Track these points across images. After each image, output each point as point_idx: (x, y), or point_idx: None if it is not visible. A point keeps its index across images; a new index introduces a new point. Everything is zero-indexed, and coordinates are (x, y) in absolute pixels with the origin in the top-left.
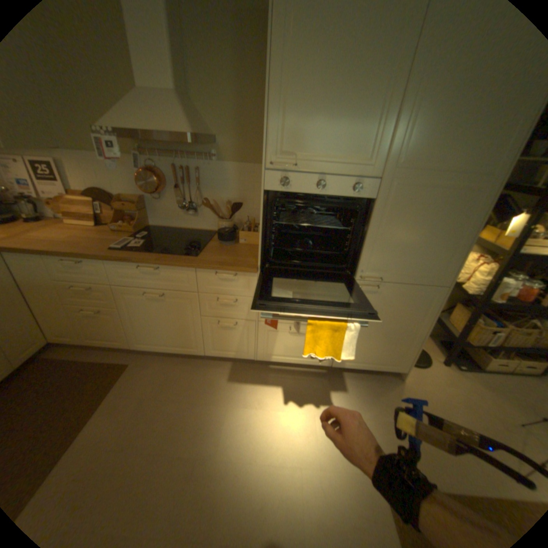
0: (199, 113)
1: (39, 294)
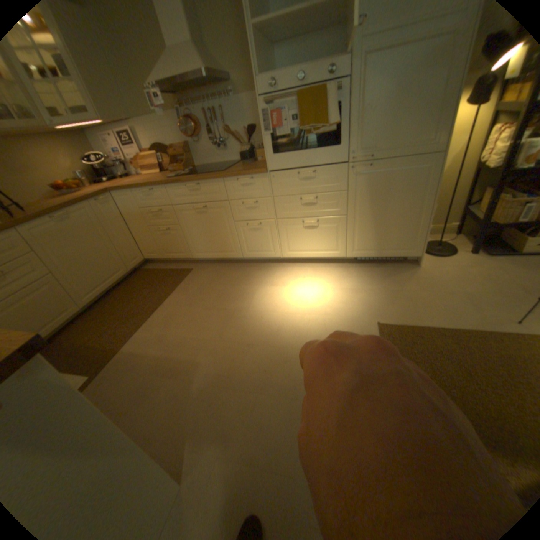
0: (214, 55)
1: (133, 220)
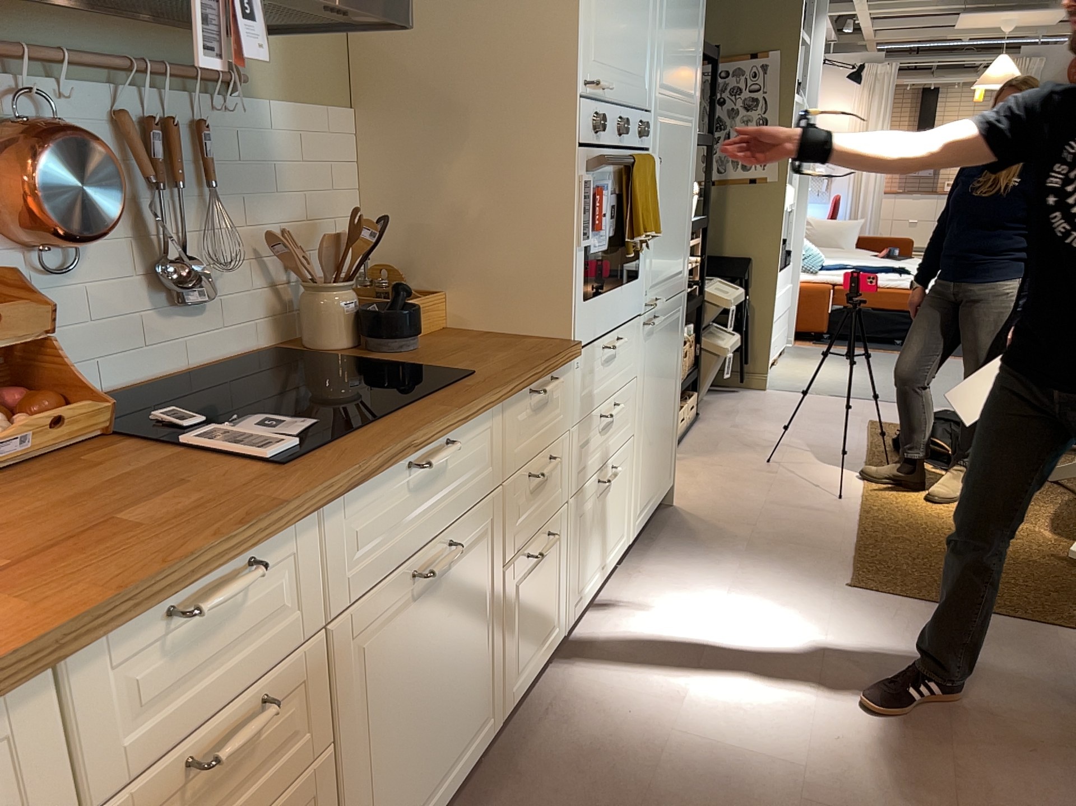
0: None
1: None
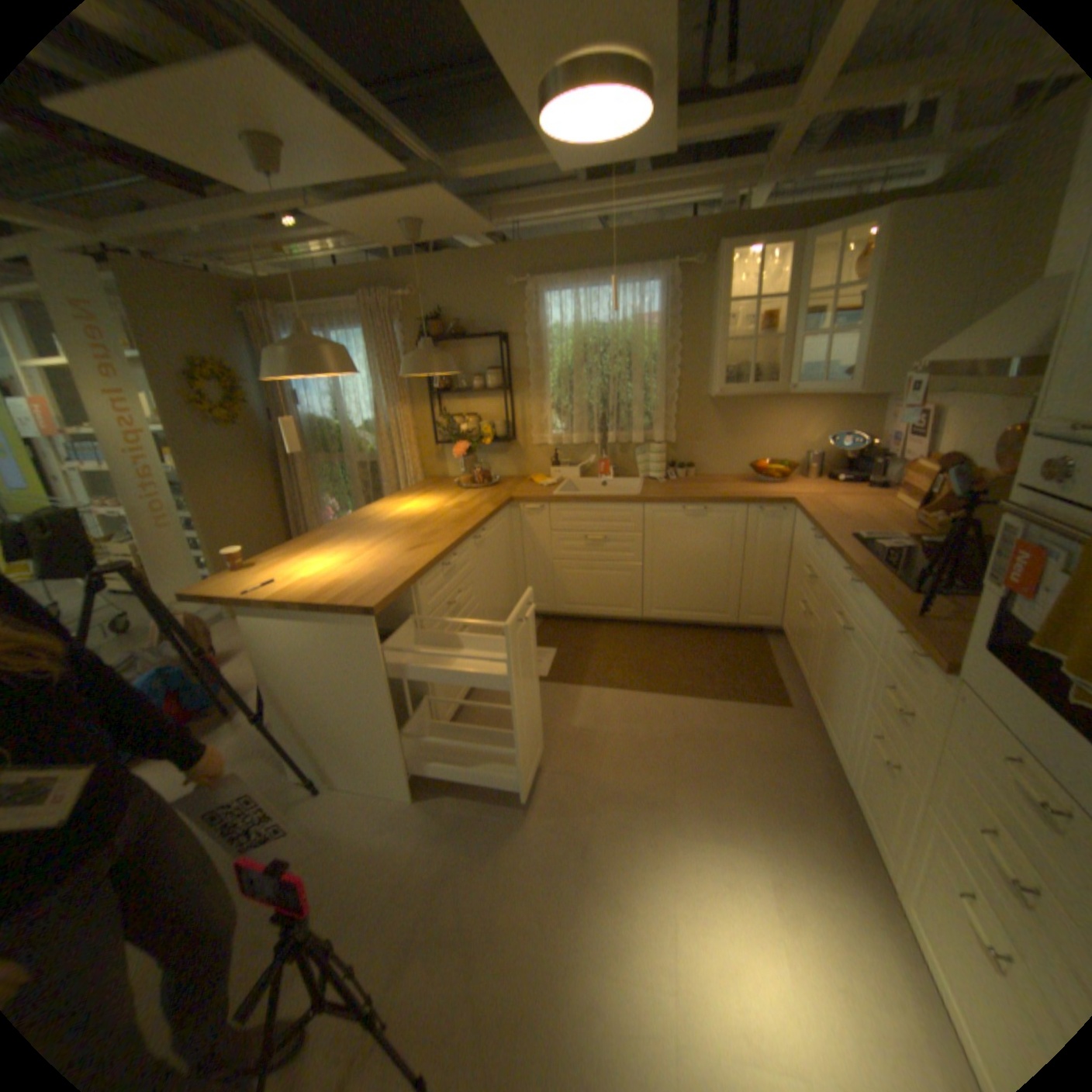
0: None
1: (794, 564)
